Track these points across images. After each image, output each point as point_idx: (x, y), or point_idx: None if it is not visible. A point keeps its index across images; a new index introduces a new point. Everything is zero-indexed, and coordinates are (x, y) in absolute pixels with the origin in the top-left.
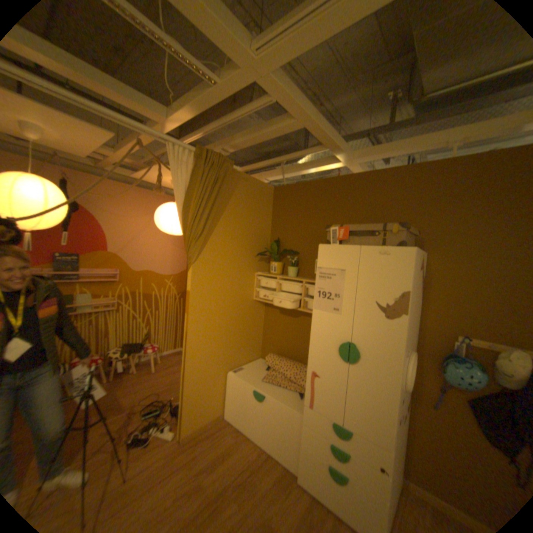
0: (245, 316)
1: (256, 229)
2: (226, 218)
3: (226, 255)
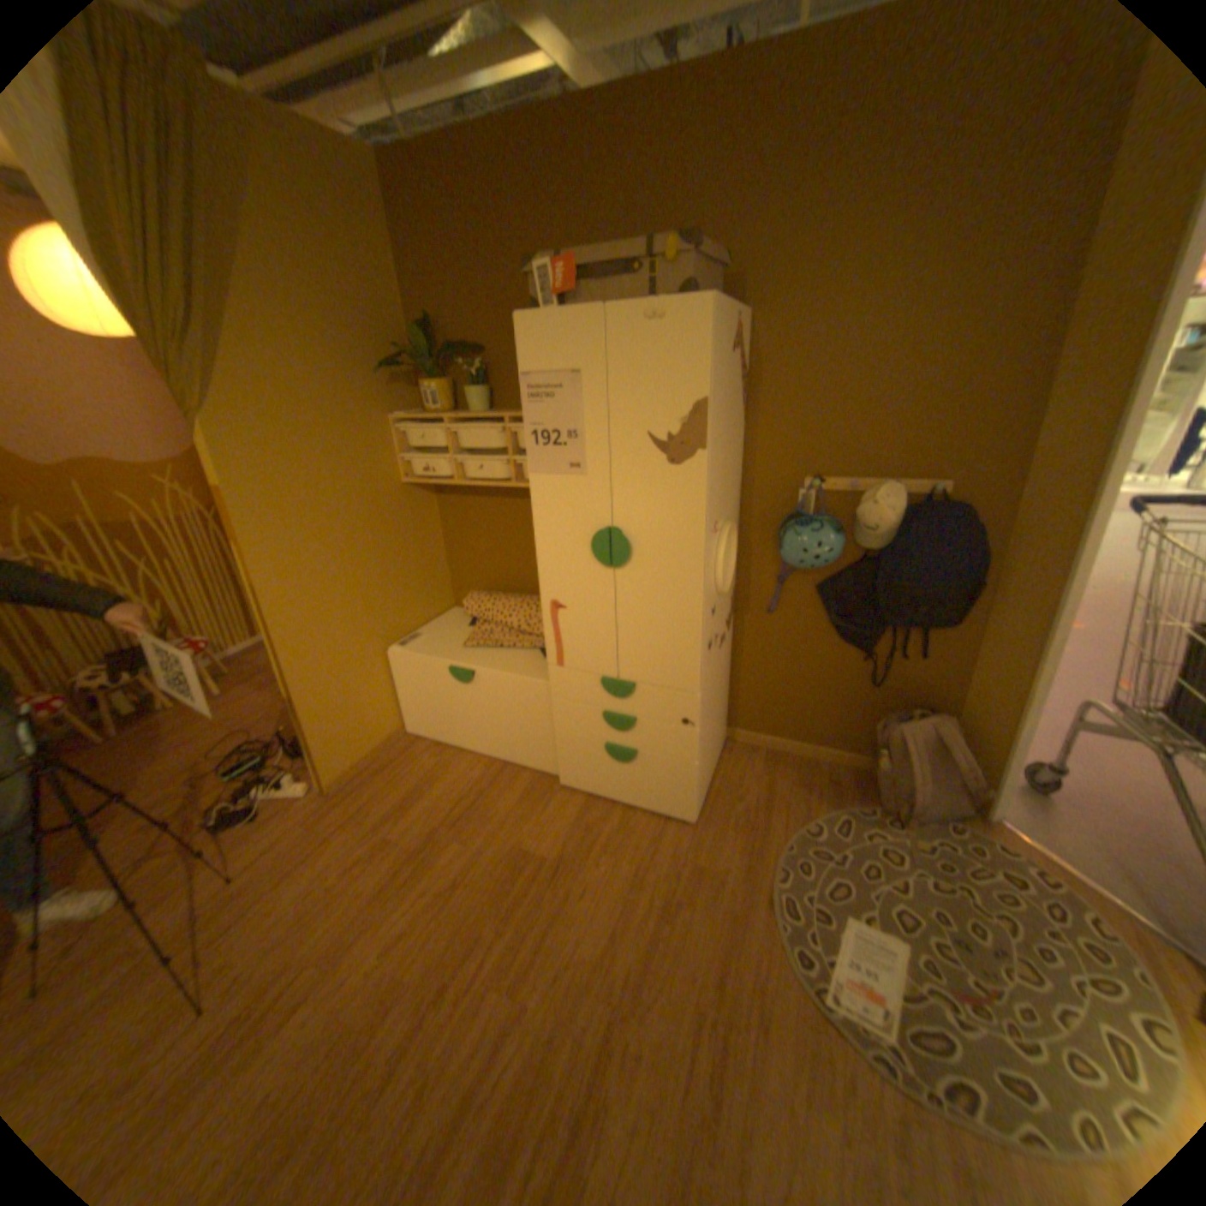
0: (392, 527)
1: (356, 294)
2: (250, 263)
3: (291, 377)
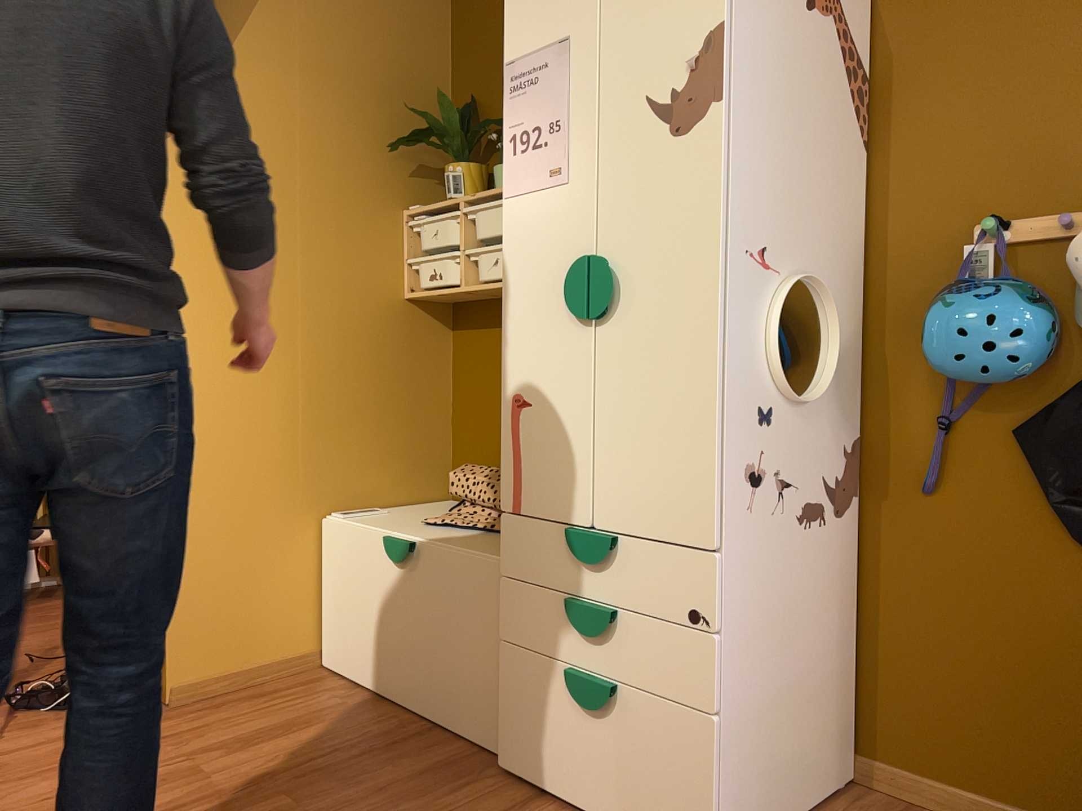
0: (376, 348)
1: (394, 70)
2: (276, 15)
3: (288, 134)
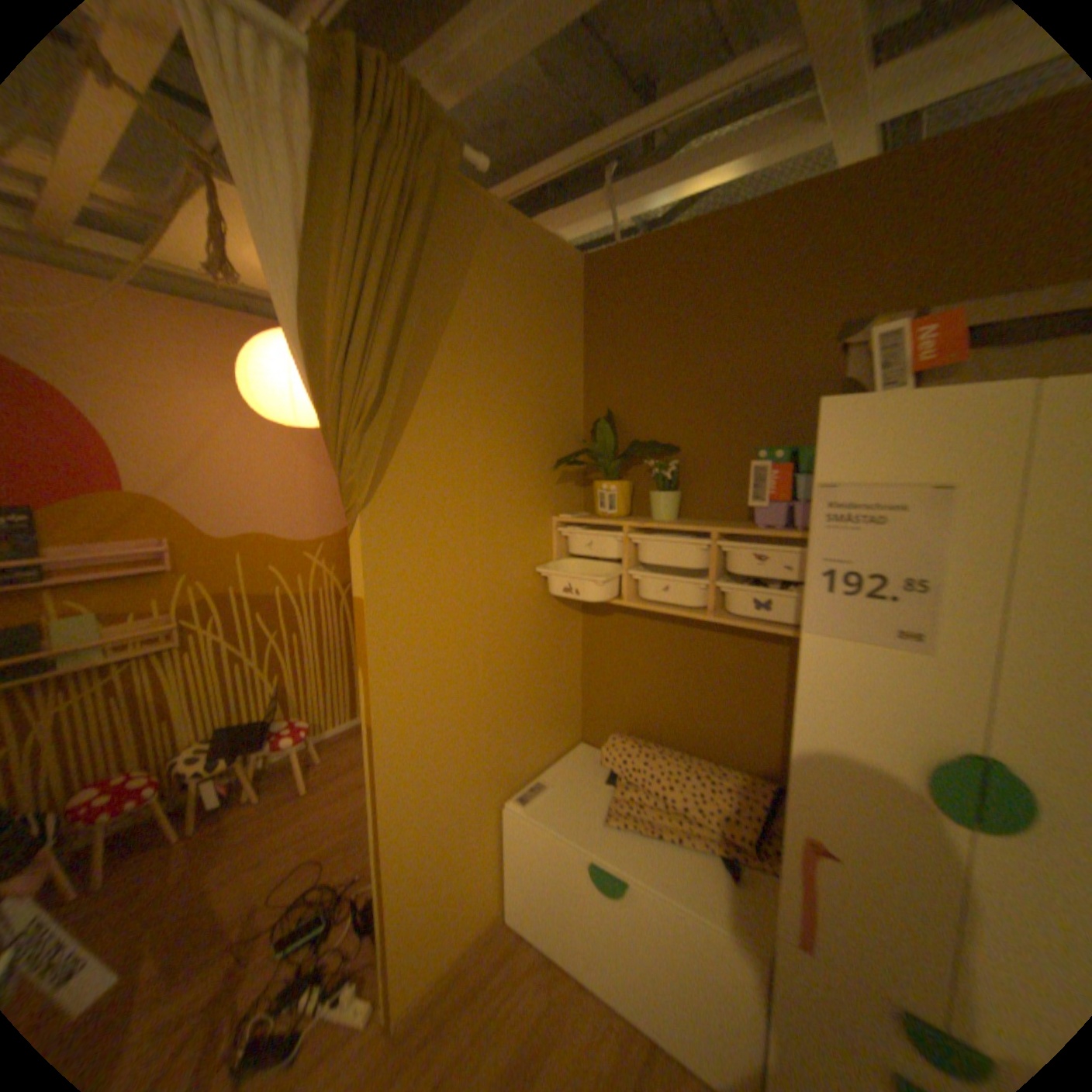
0: (535, 643)
1: (544, 388)
2: (453, 349)
3: (467, 471)
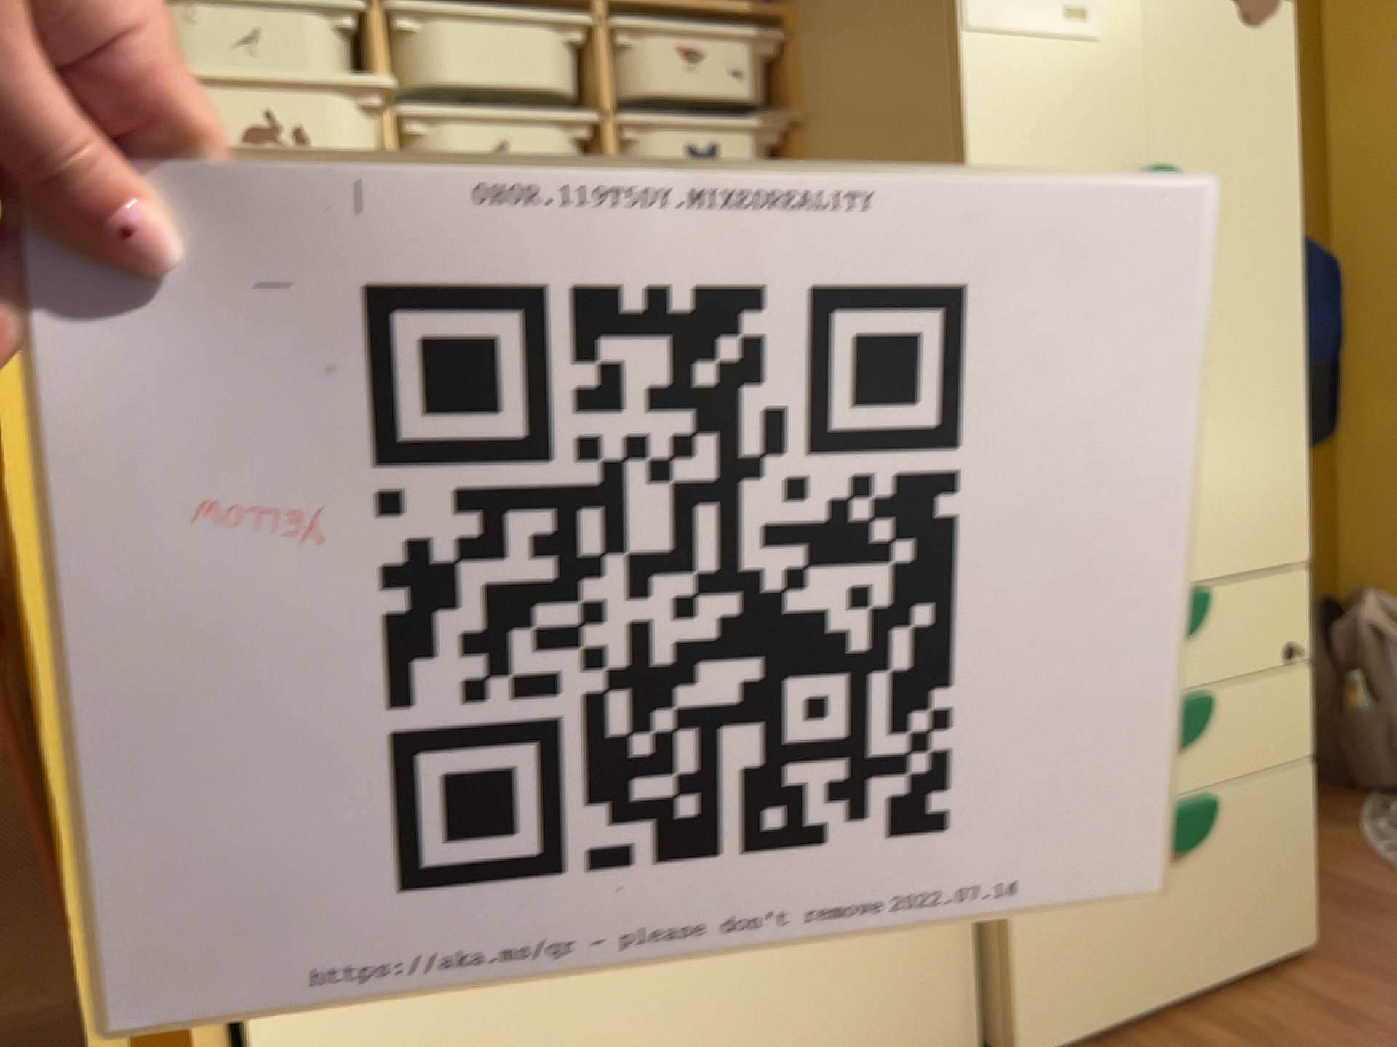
0: None
1: None
2: None
3: None
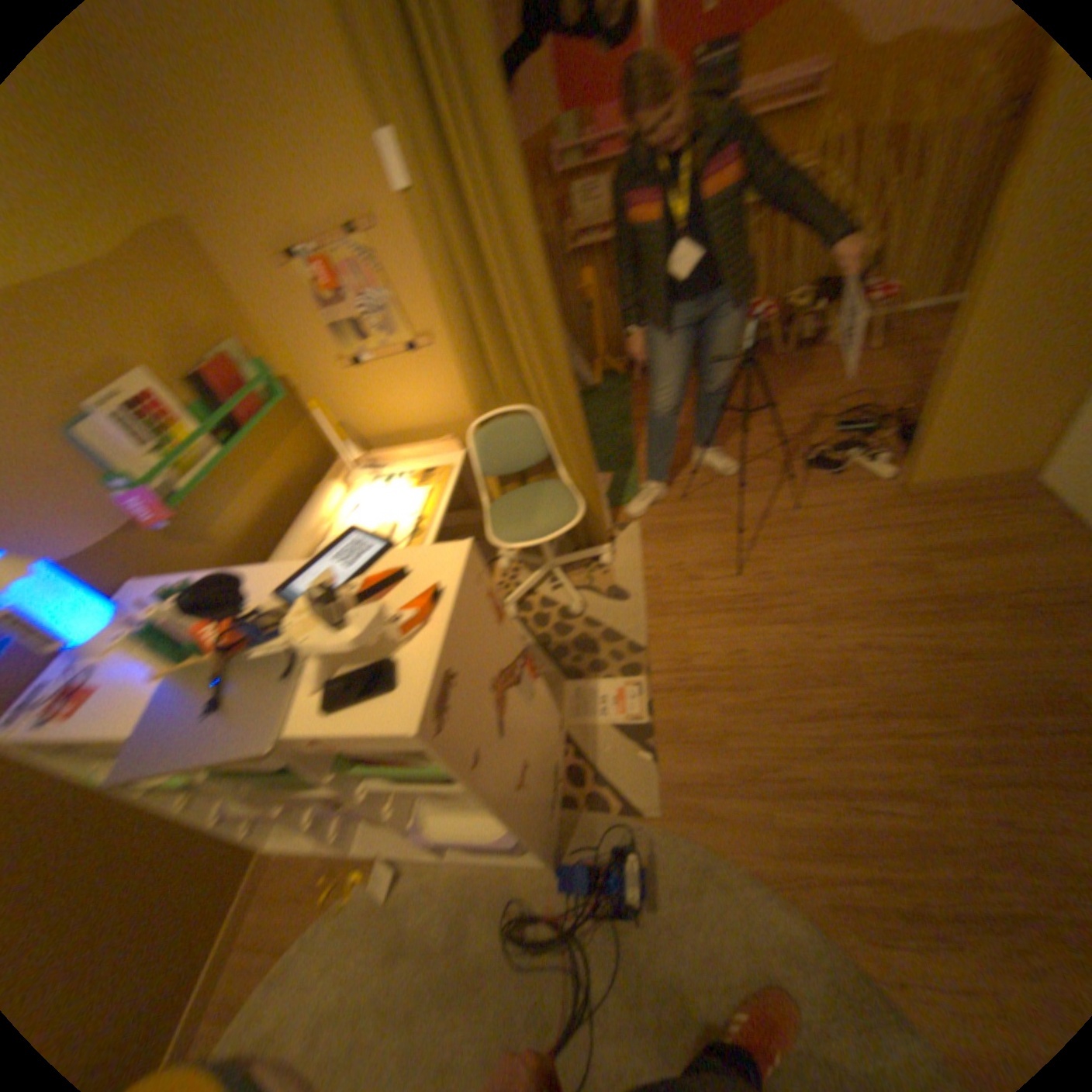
0: None
1: None
2: None
3: None
